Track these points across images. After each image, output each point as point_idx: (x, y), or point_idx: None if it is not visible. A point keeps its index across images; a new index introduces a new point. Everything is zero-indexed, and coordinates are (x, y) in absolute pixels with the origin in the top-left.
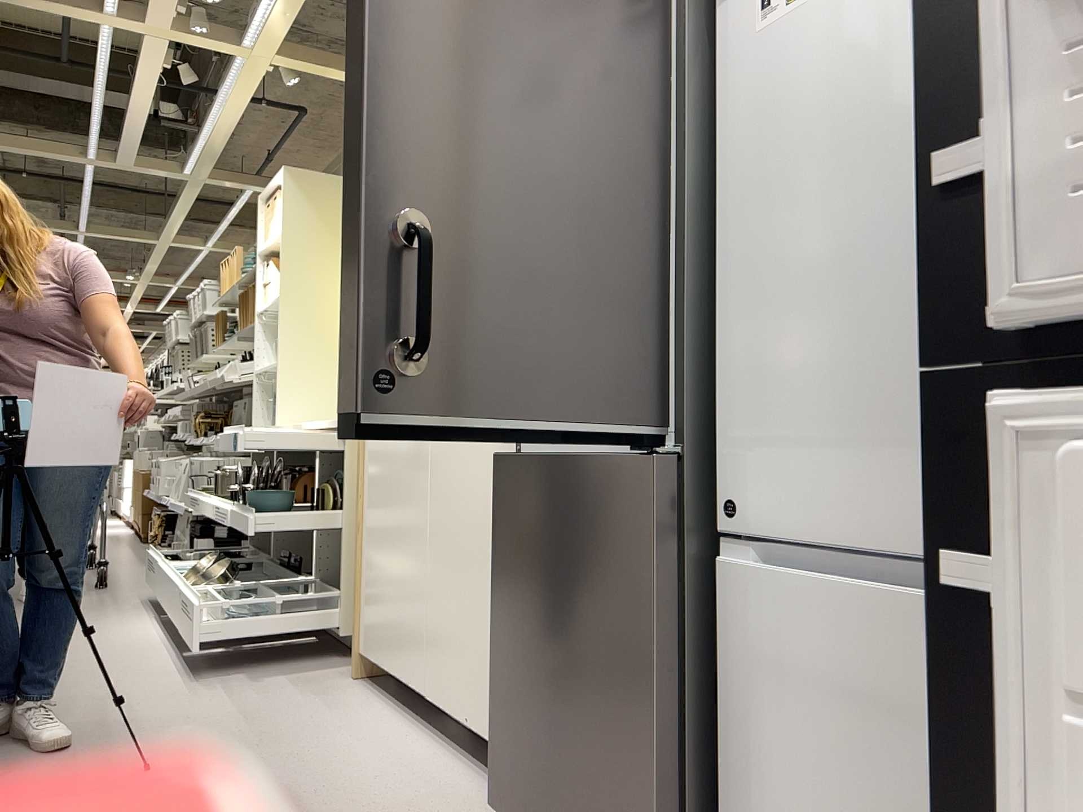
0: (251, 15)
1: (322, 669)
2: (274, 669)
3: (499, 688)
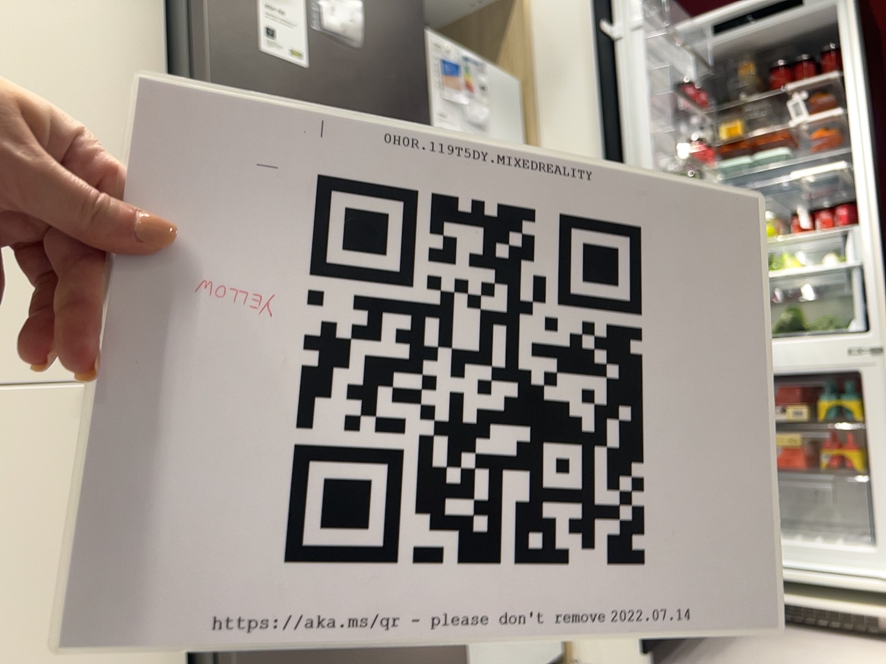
0: None
1: None
2: None
3: None
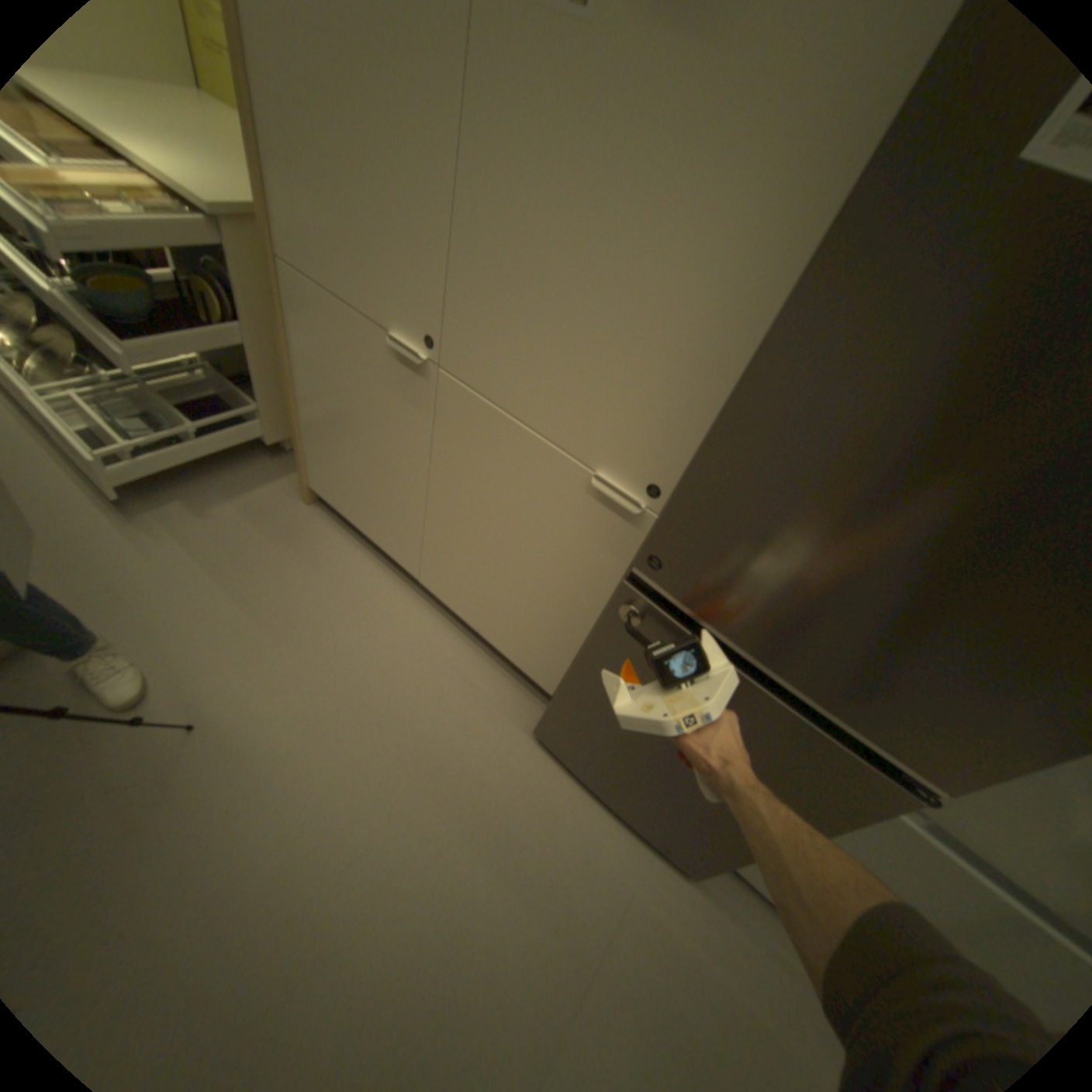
0: None
1: (265, 484)
2: (211, 486)
3: (566, 698)
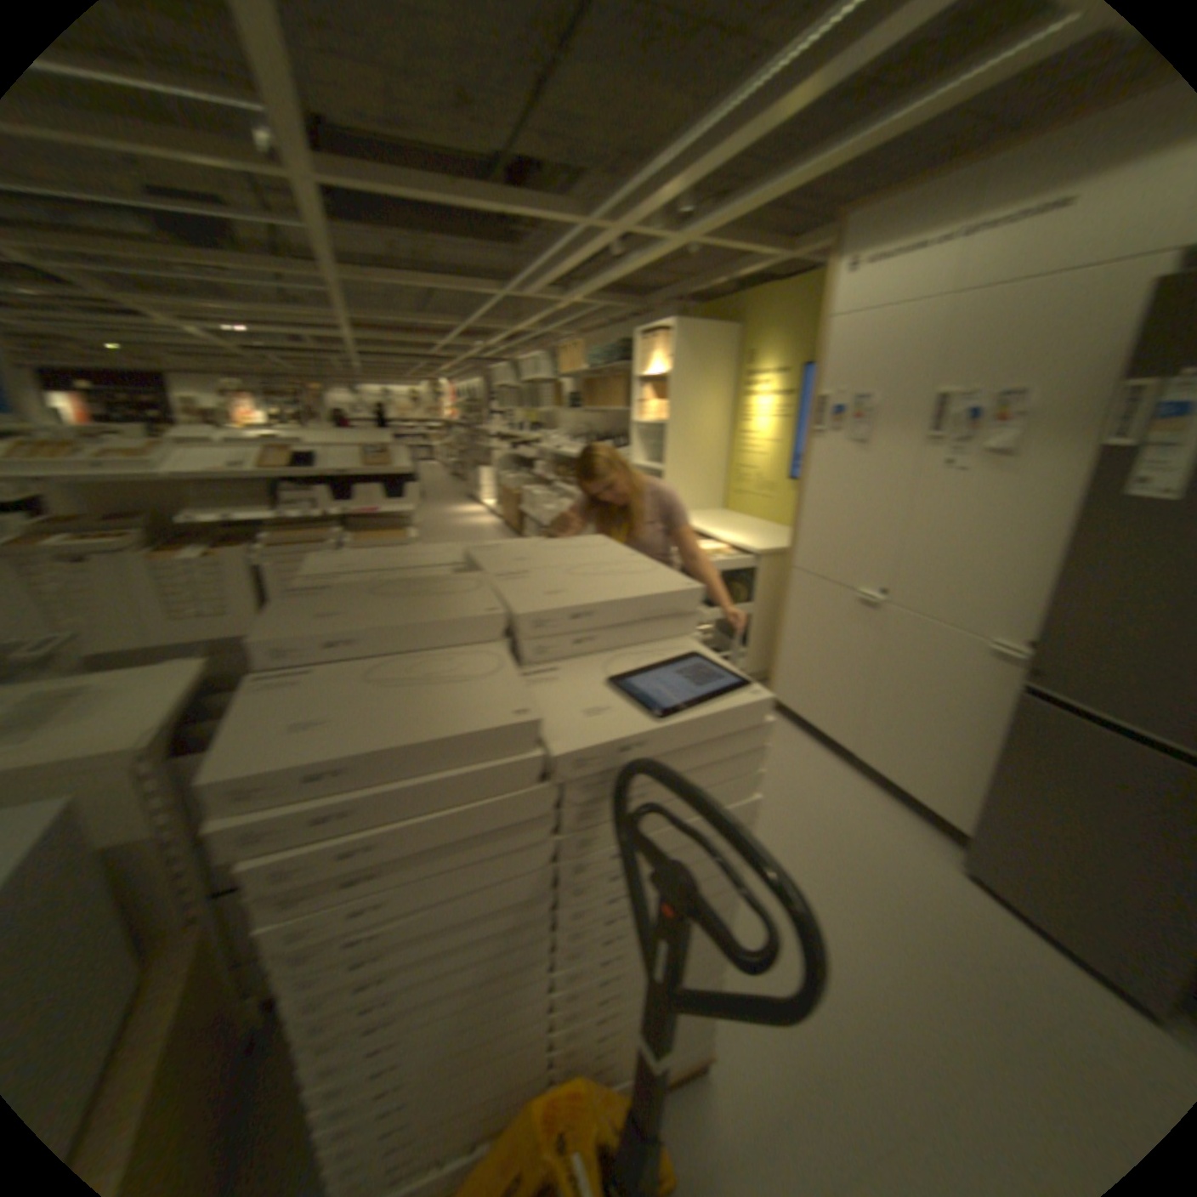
0: (694, 210)
1: None
2: None
3: (990, 815)
